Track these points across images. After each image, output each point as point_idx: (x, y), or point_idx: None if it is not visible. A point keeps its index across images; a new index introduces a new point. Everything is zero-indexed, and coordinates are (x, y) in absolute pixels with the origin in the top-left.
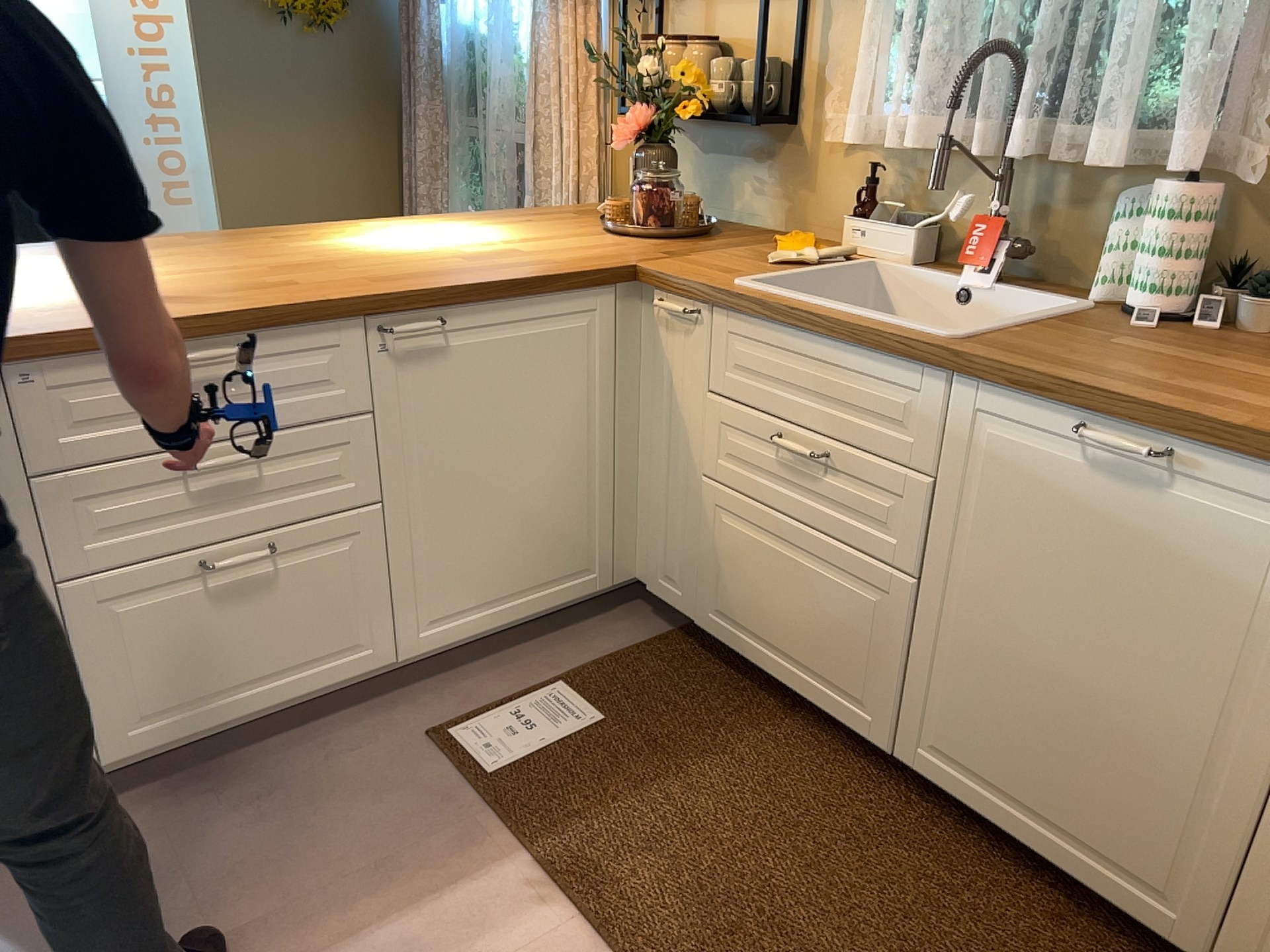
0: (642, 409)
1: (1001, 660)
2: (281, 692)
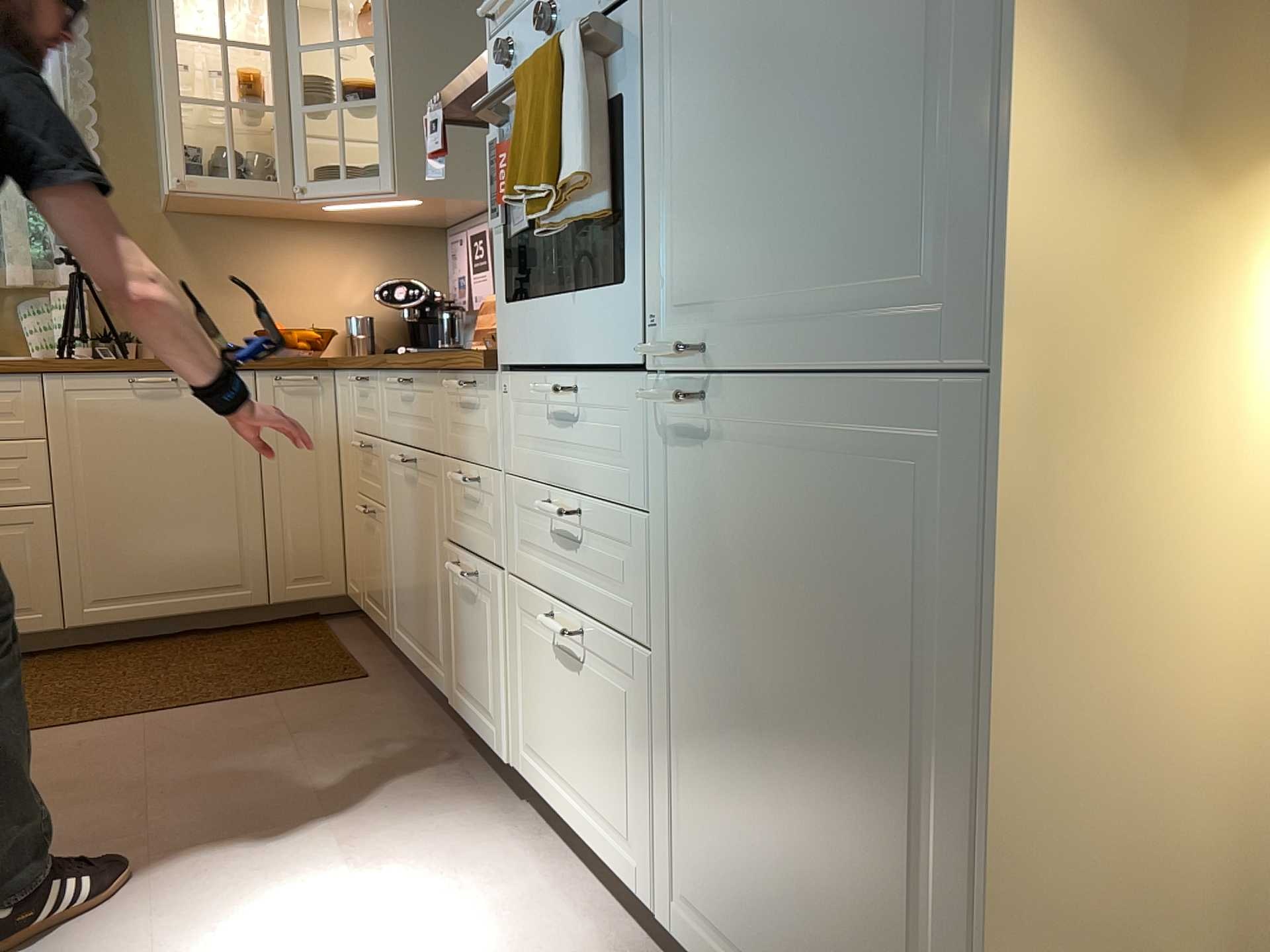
0: None
1: (123, 521)
2: None
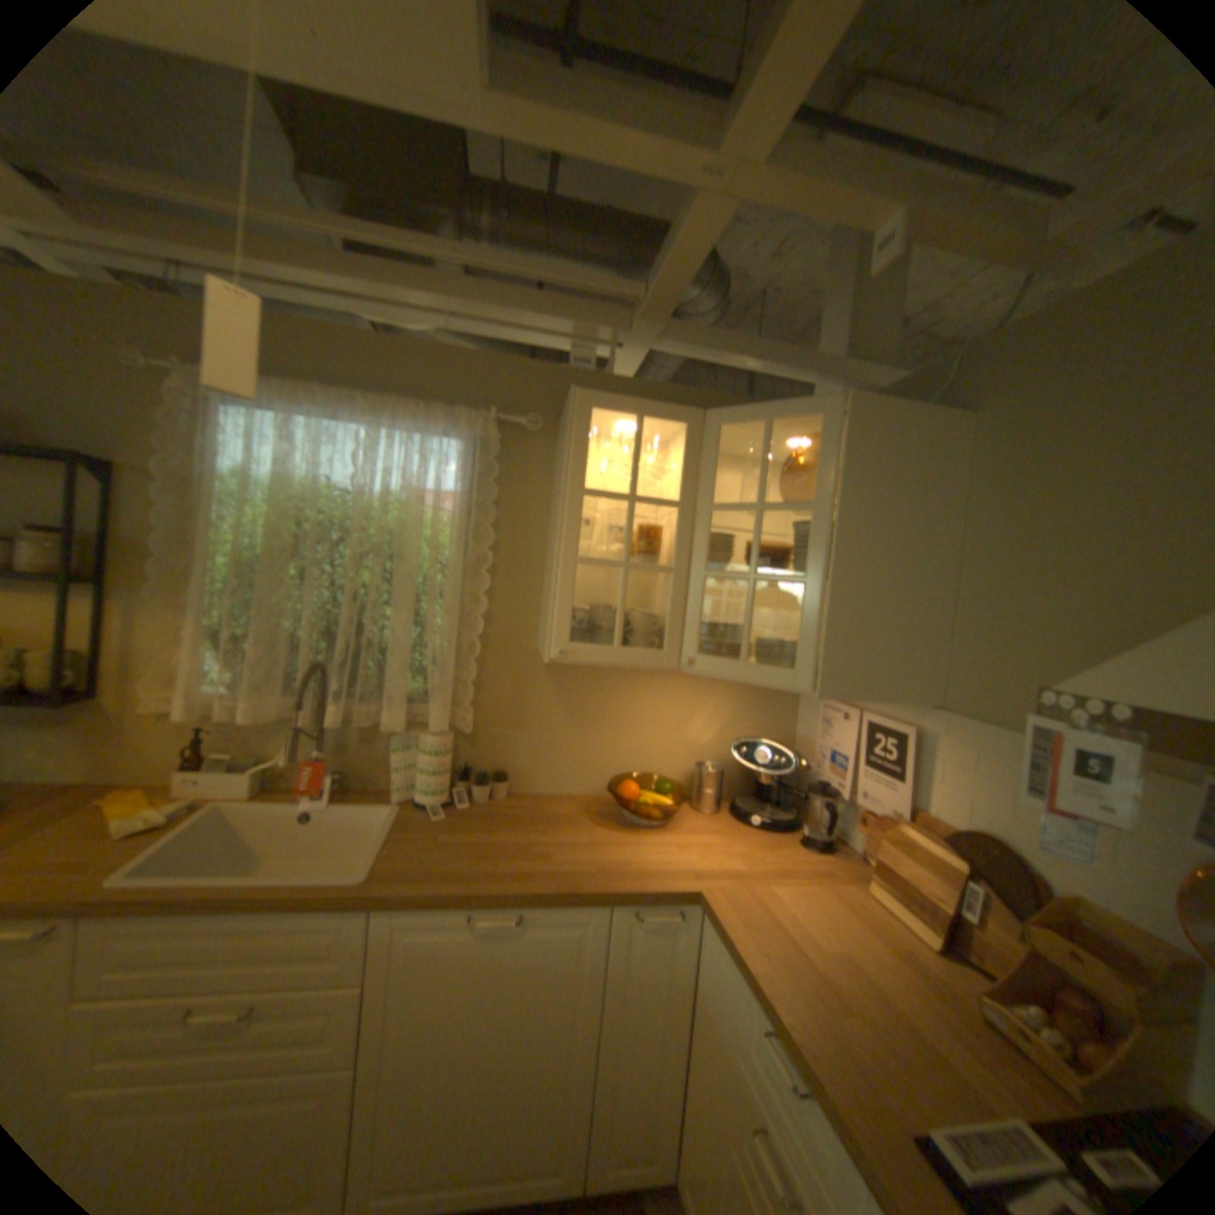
0: None
1: (432, 1092)
2: None
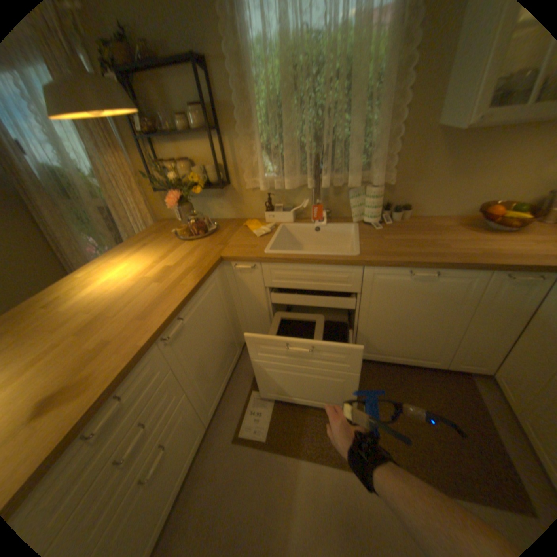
0: (234, 298)
1: (387, 329)
2: (181, 480)
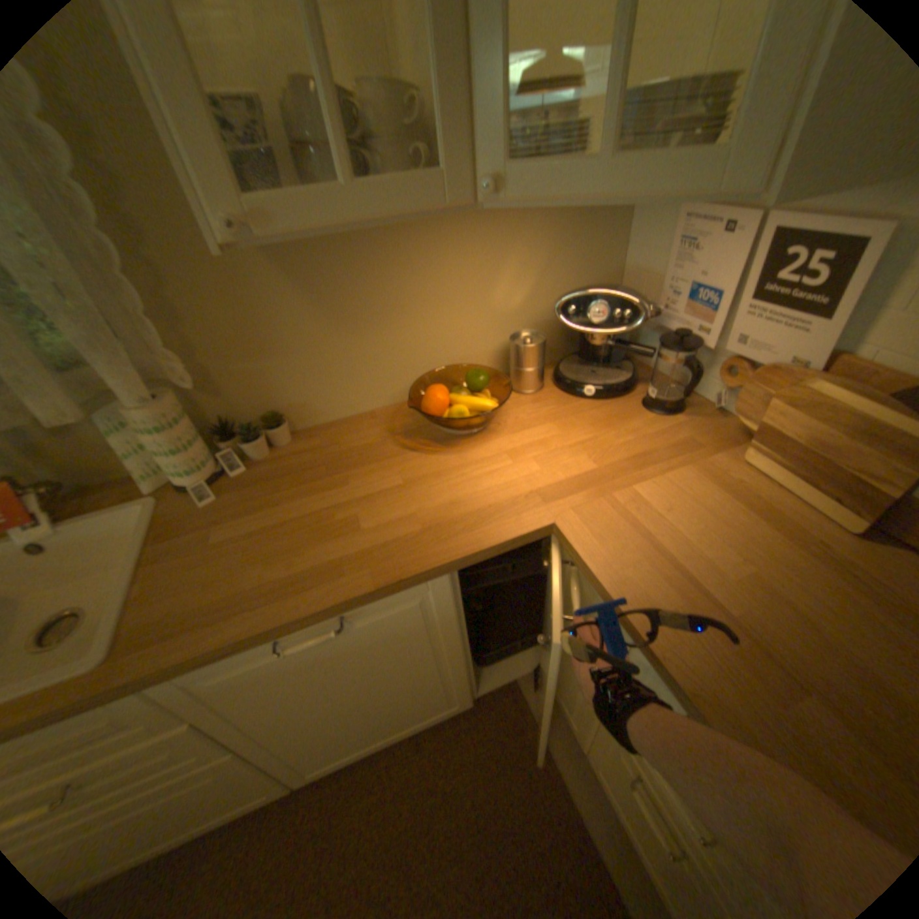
0: None
1: (317, 730)
2: None
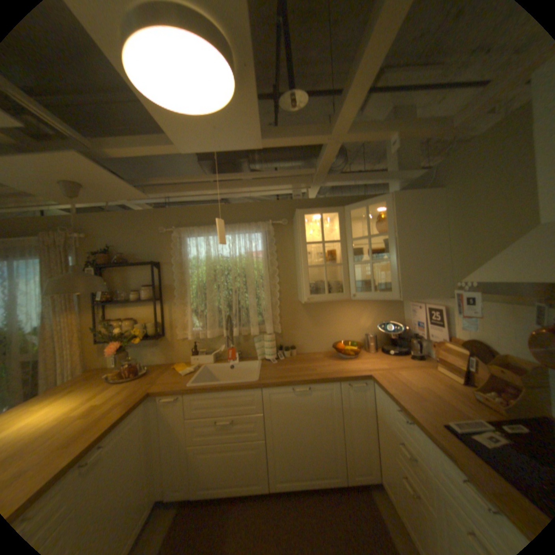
0: (152, 438)
1: (290, 448)
2: None
